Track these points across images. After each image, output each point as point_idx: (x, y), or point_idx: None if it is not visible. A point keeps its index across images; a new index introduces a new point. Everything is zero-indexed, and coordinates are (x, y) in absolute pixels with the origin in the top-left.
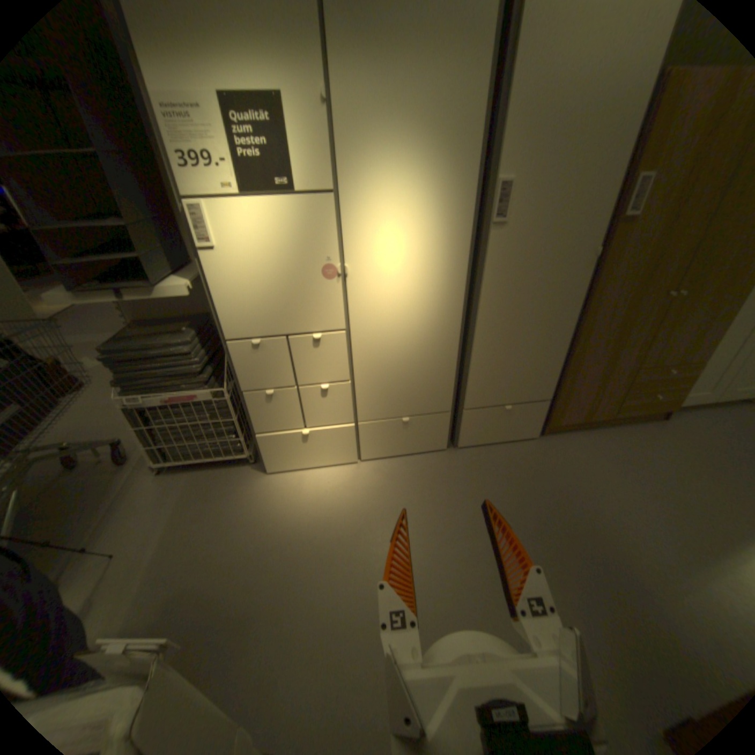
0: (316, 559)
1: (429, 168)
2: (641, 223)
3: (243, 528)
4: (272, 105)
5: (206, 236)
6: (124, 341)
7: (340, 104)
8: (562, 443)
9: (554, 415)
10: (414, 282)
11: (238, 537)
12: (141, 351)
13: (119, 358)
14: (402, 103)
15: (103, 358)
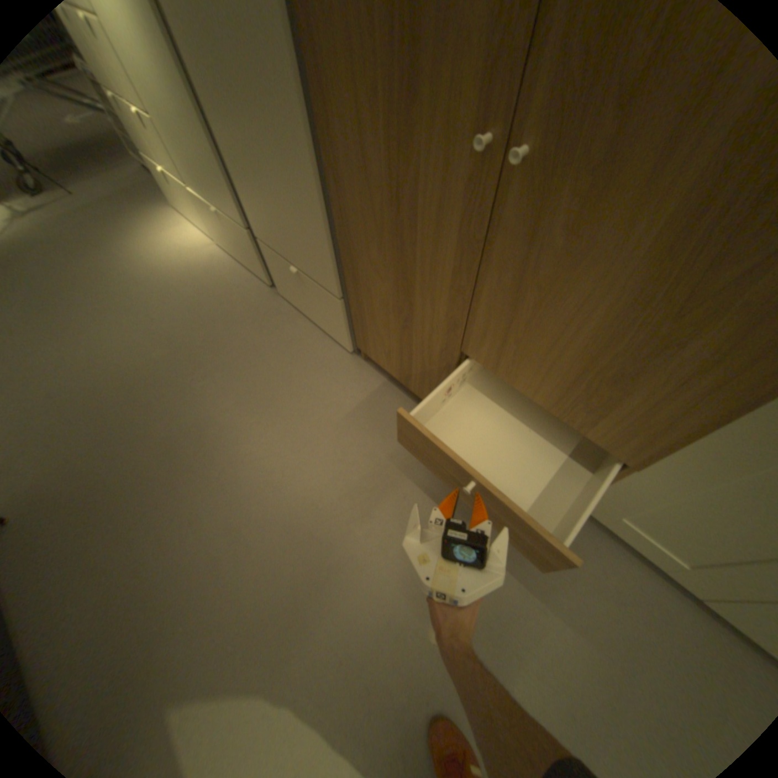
0: (102, 272)
1: None
2: None
3: (114, 227)
4: None
5: None
6: None
7: None
8: (363, 381)
9: (355, 331)
10: None
11: (106, 229)
12: None
13: None
14: None
15: None
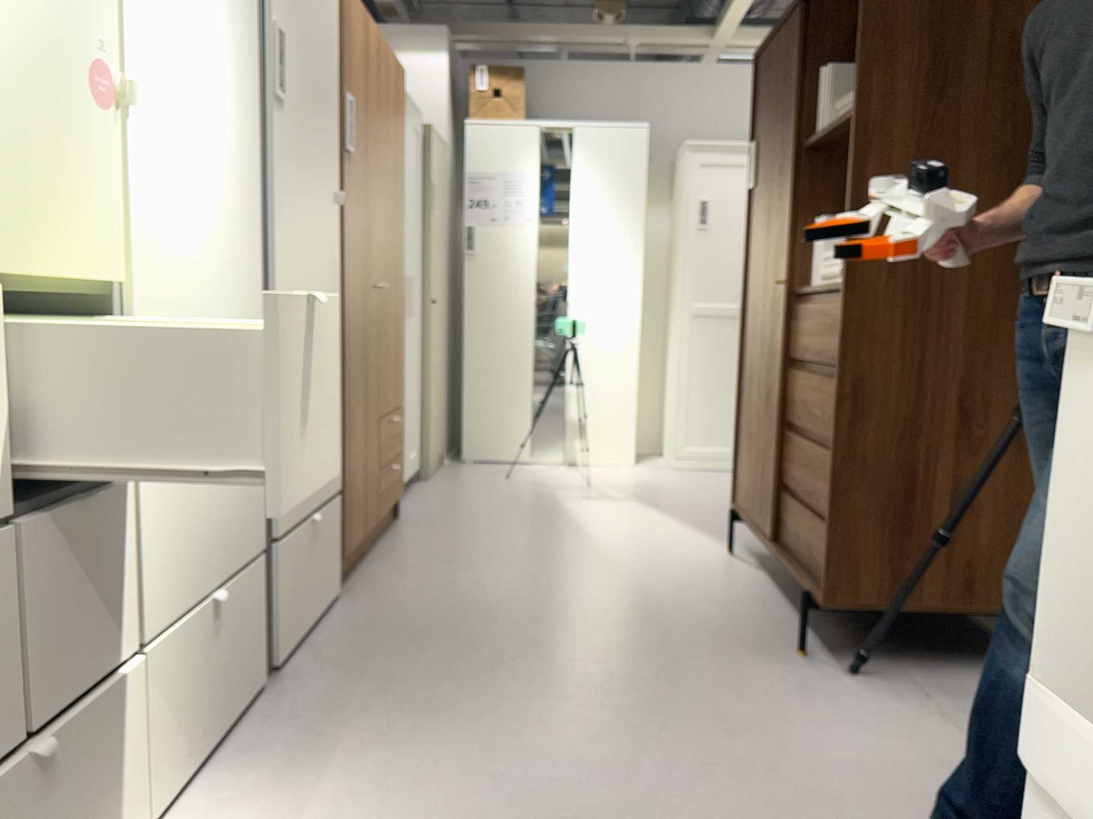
0: None
1: None
2: (352, 167)
3: None
4: None
5: None
6: None
7: None
8: (368, 585)
9: (343, 530)
10: (207, 177)
11: None
12: None
13: None
14: None
15: None
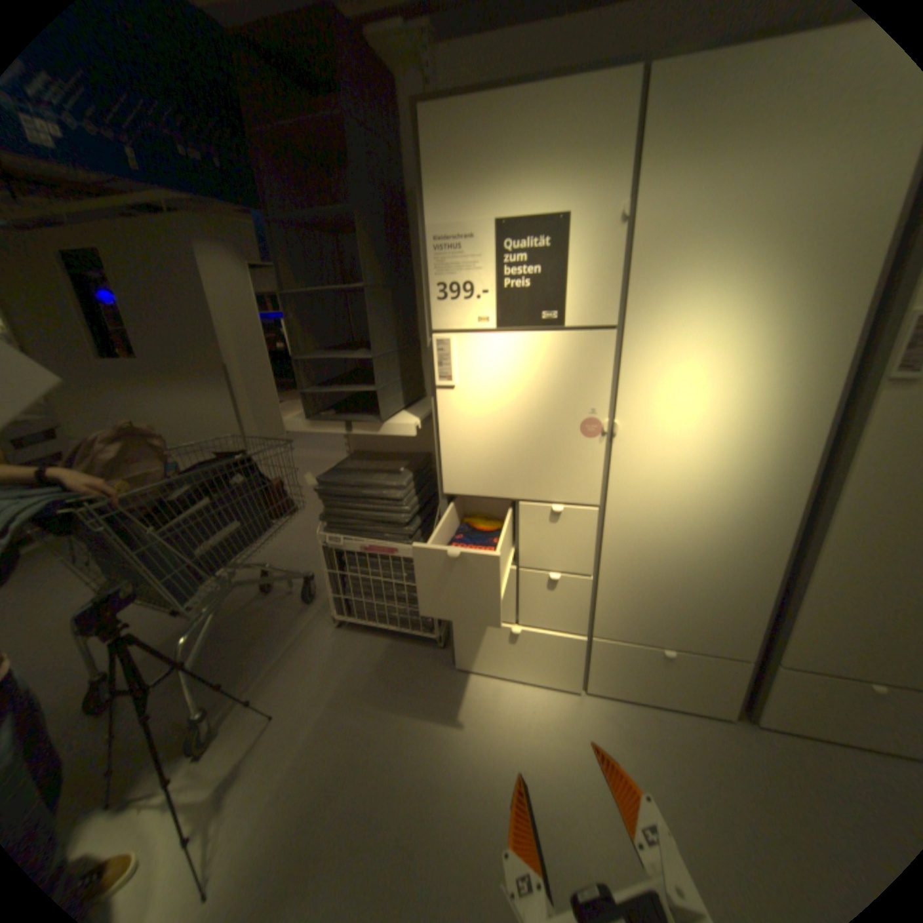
0: (500, 840)
1: (775, 296)
2: None
3: (413, 741)
4: (556, 229)
5: (448, 374)
6: (342, 475)
7: (647, 221)
8: None
9: None
10: (722, 455)
11: (404, 752)
12: (355, 488)
13: (334, 492)
14: (744, 212)
15: (320, 489)
